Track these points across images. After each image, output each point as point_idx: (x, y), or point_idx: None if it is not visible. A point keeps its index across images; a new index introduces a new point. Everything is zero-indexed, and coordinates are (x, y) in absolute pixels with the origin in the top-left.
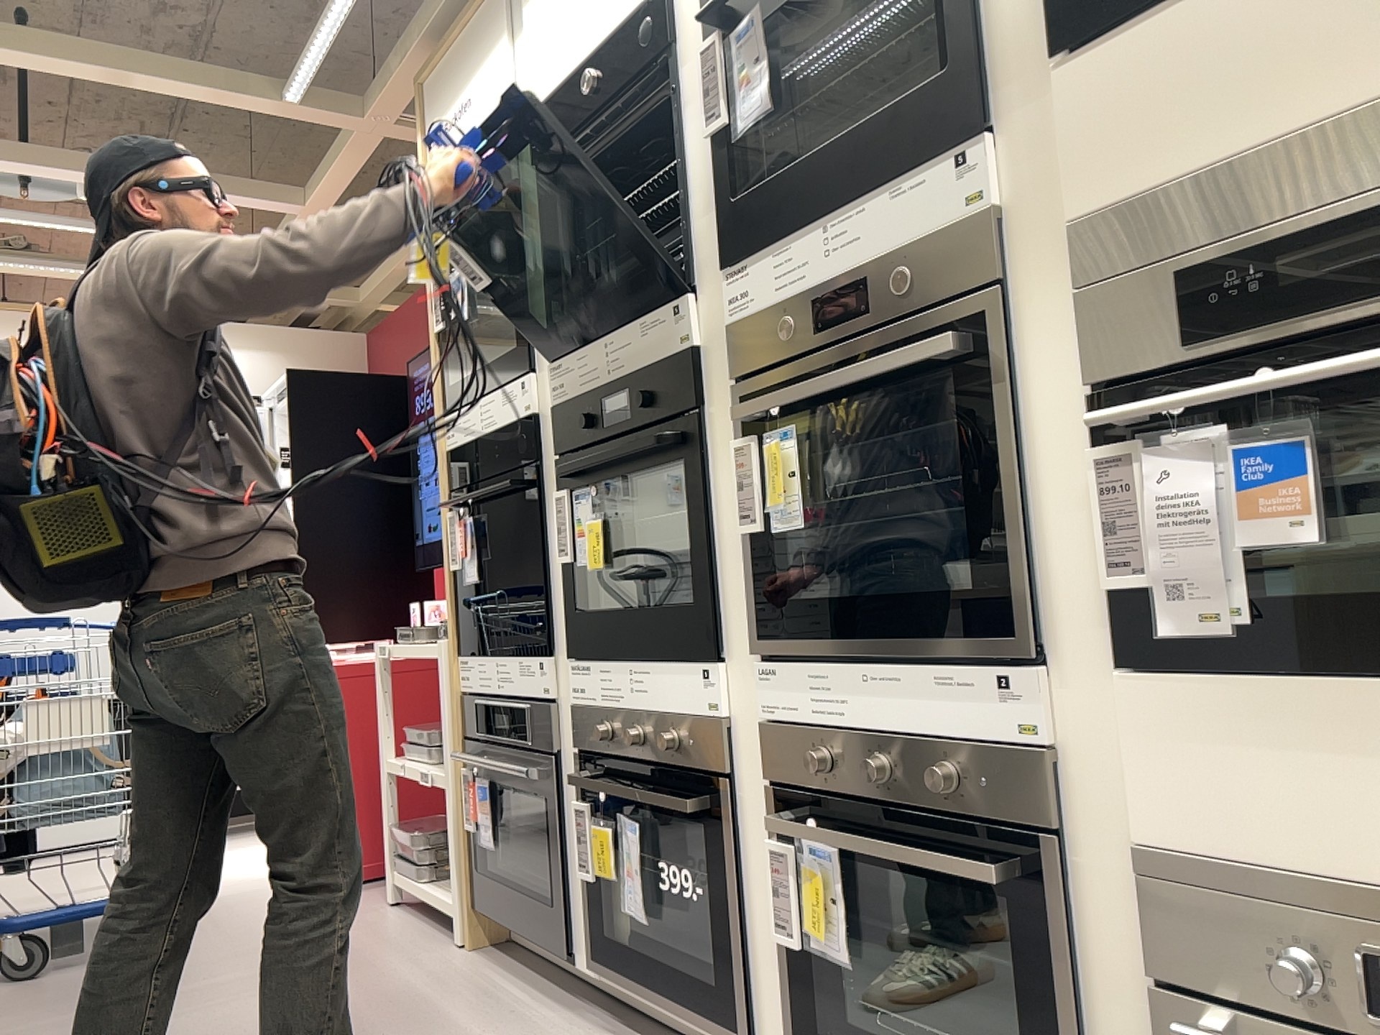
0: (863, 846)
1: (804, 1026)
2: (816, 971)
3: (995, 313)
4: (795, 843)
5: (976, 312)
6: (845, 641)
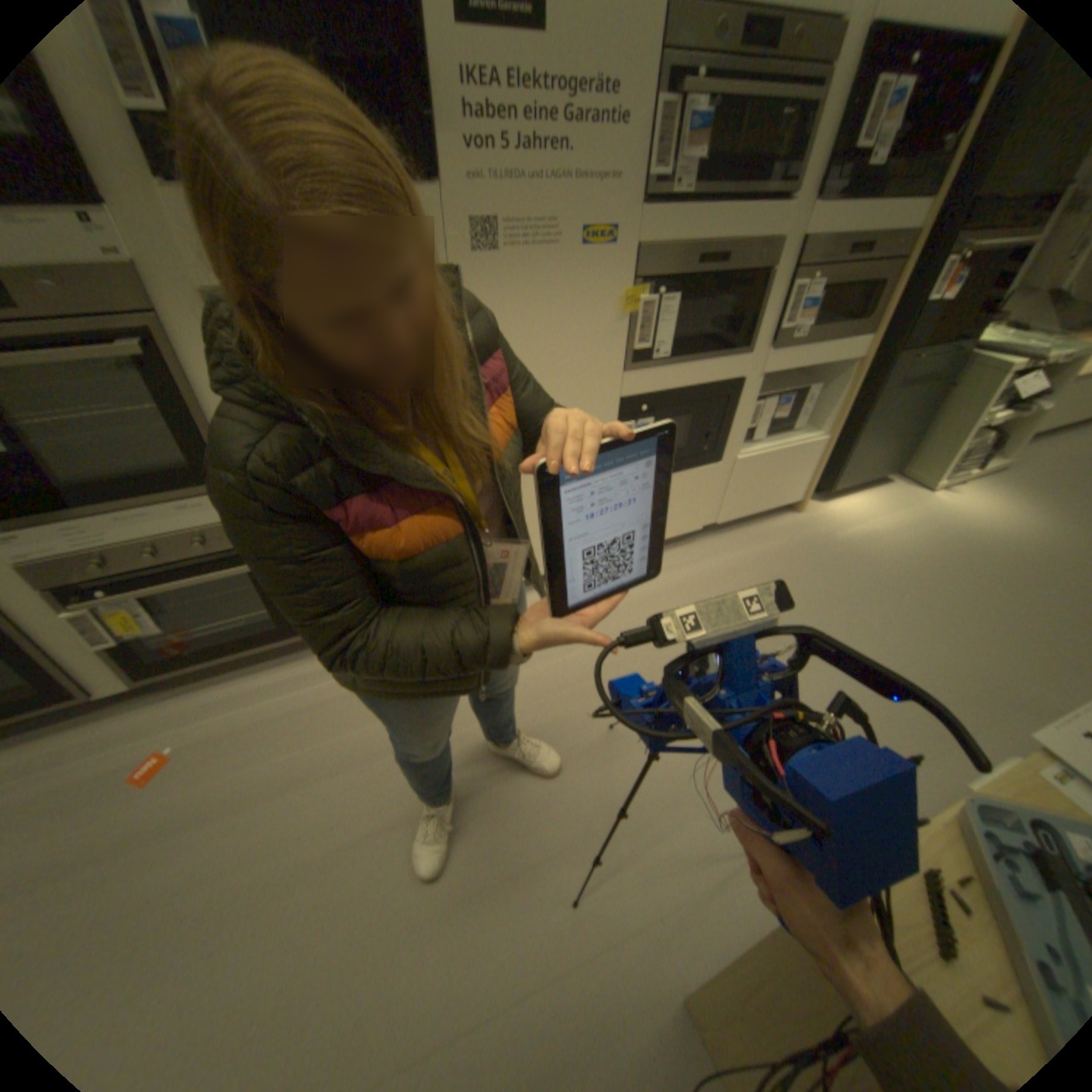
0: (143, 588)
1: (128, 669)
2: (128, 646)
3: (155, 330)
4: (84, 607)
5: (137, 326)
6: (88, 508)
